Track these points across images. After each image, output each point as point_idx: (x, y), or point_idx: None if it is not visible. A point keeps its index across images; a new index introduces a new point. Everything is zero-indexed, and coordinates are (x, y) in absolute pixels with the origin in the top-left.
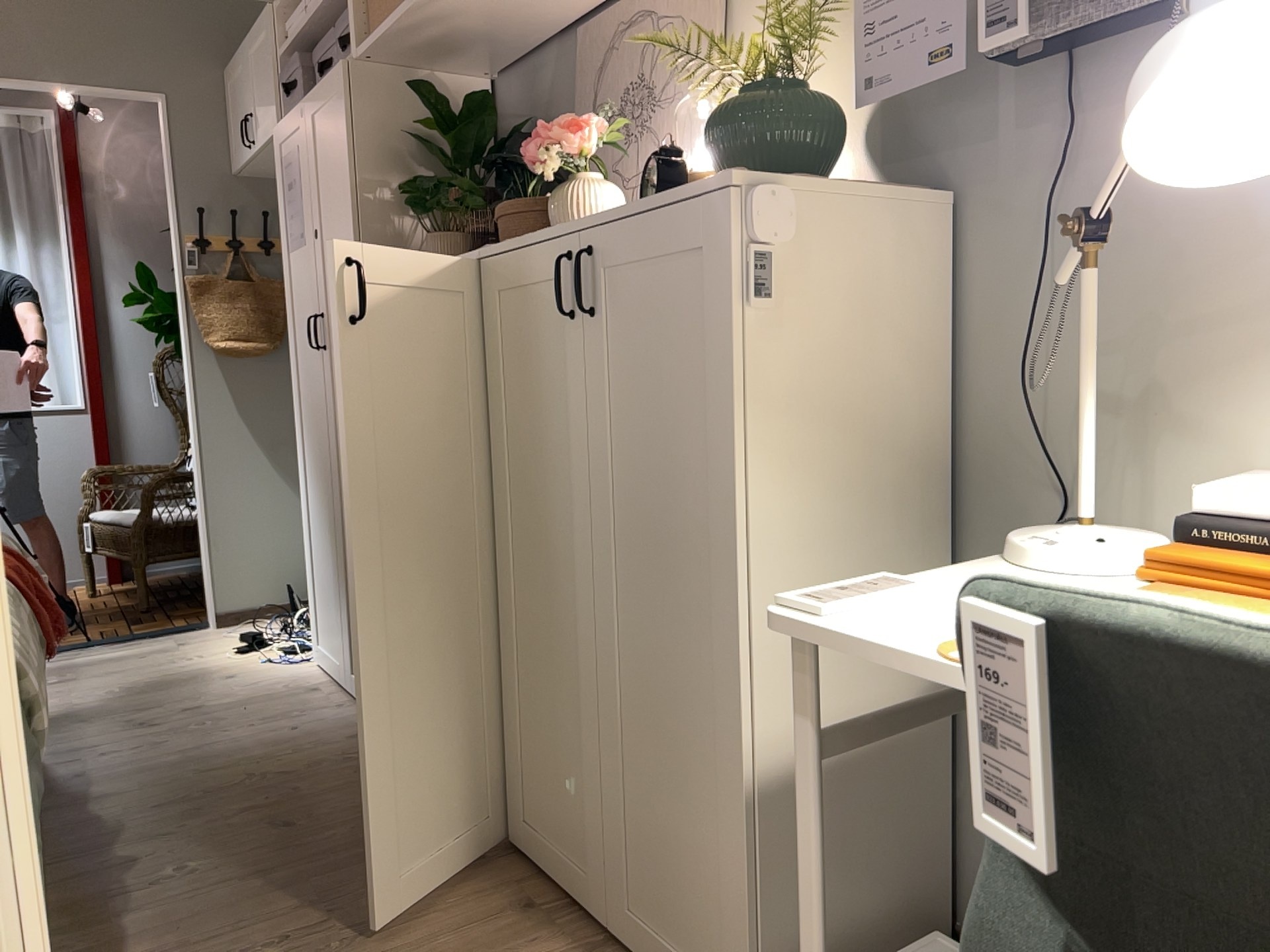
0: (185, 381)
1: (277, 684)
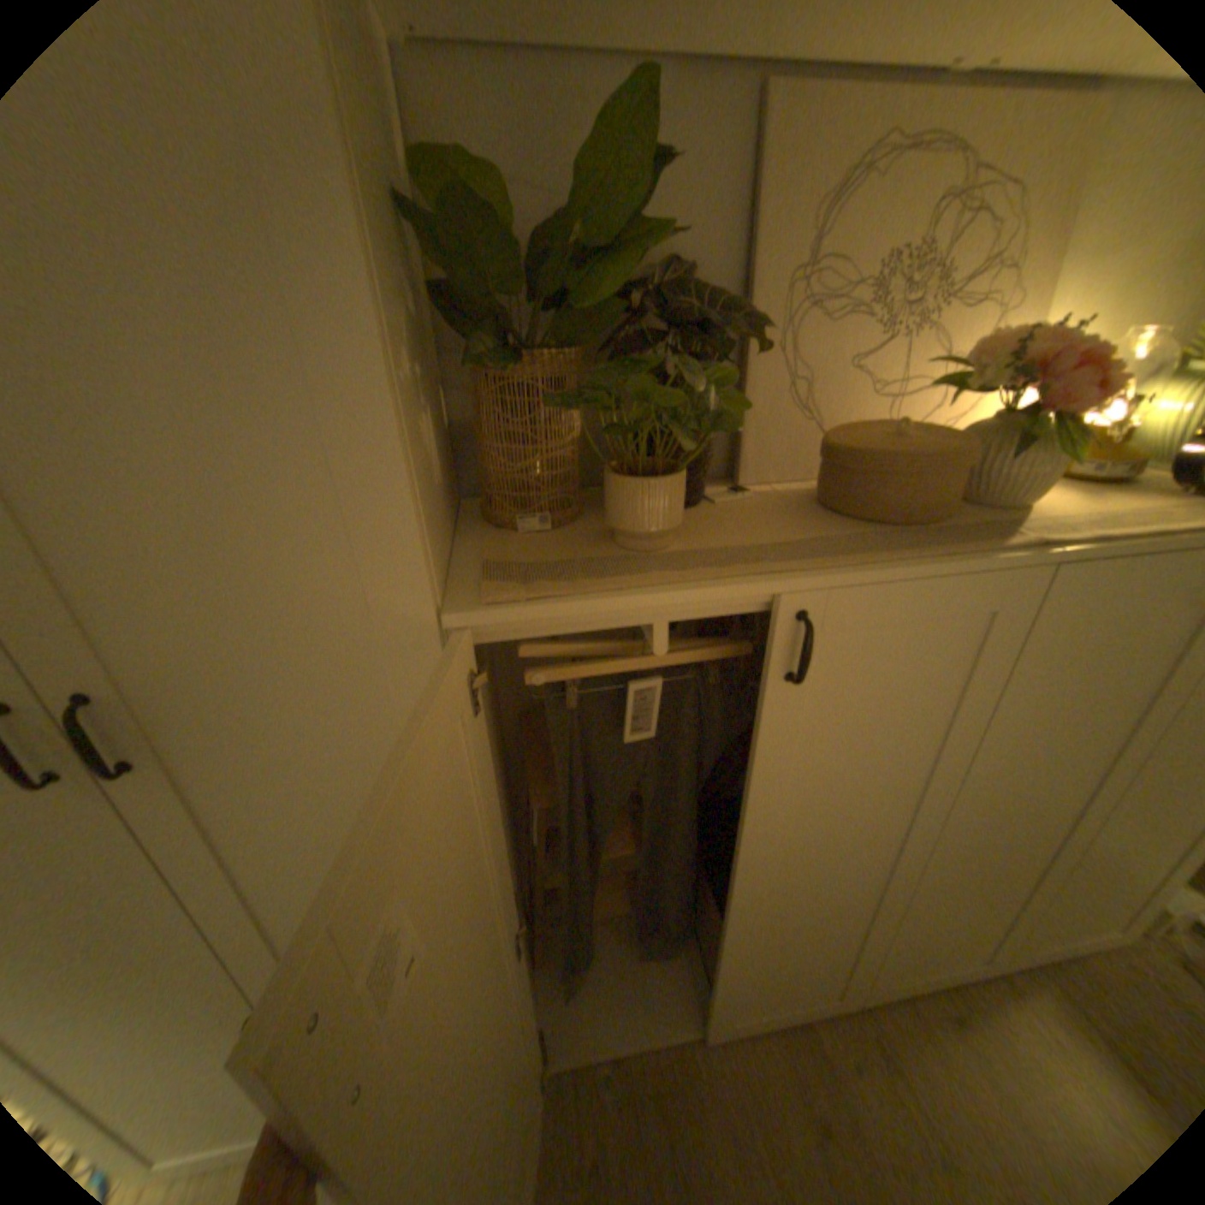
0: None
1: None
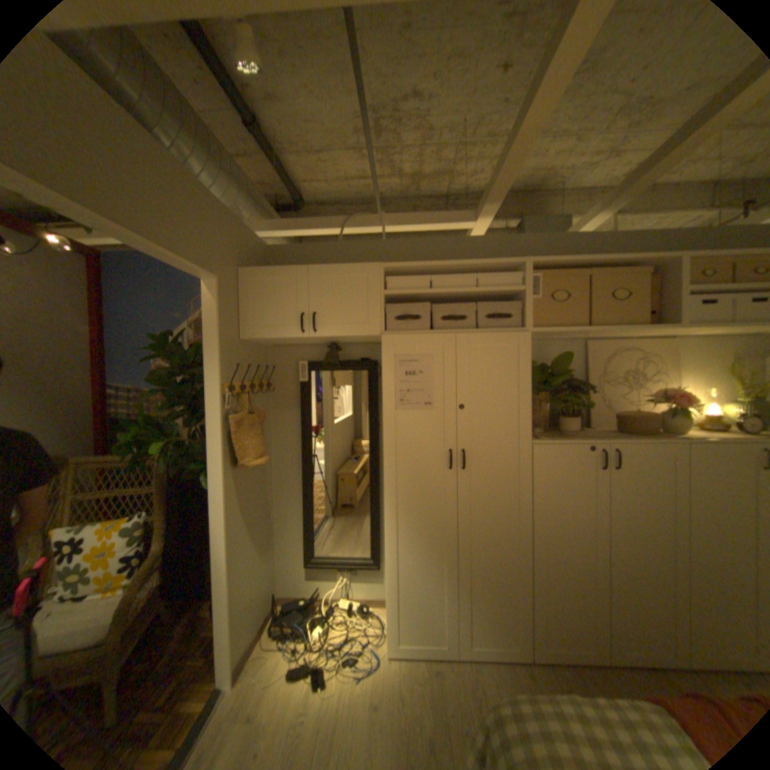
0: (211, 498)
1: (412, 688)
